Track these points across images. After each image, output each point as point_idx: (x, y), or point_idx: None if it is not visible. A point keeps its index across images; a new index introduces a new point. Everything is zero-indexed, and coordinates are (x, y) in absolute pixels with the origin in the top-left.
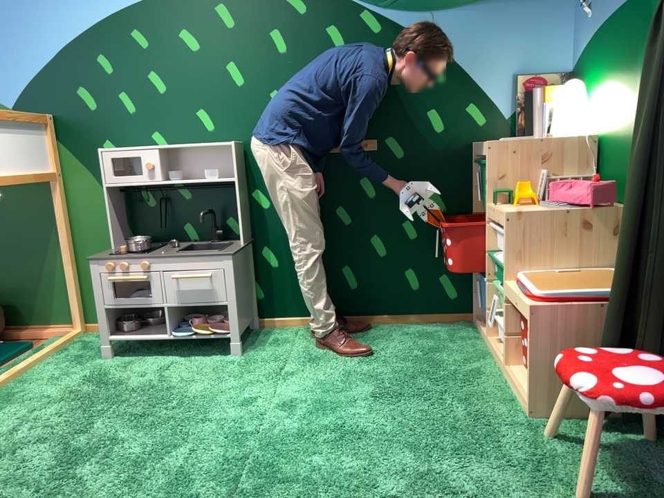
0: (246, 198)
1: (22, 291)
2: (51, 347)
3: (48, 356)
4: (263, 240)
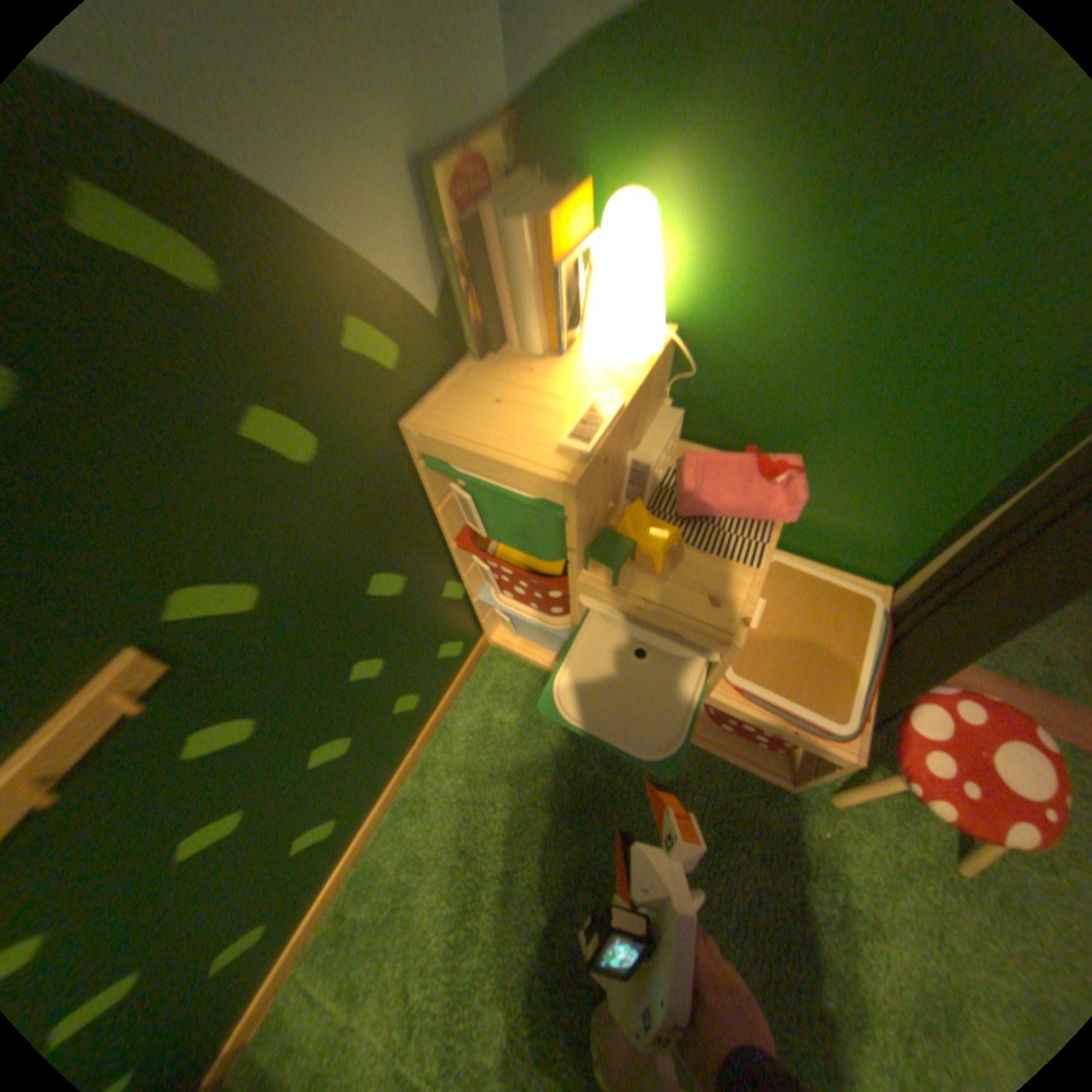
0: None
1: None
2: None
3: None
4: None
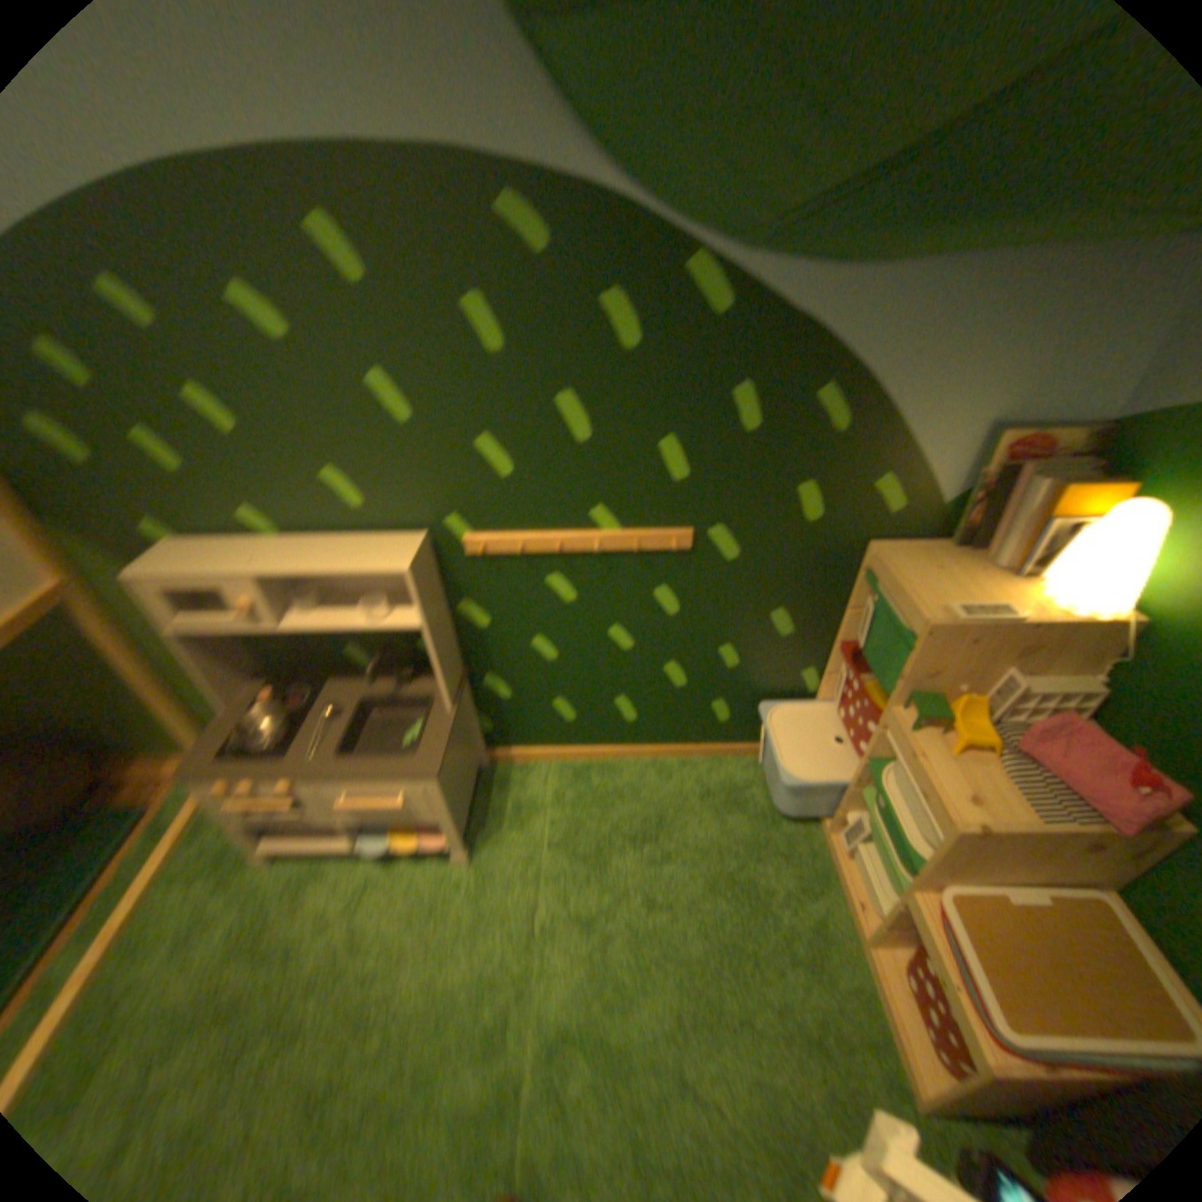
0: (450, 613)
1: (104, 719)
2: (177, 821)
3: (172, 854)
4: (486, 668)
